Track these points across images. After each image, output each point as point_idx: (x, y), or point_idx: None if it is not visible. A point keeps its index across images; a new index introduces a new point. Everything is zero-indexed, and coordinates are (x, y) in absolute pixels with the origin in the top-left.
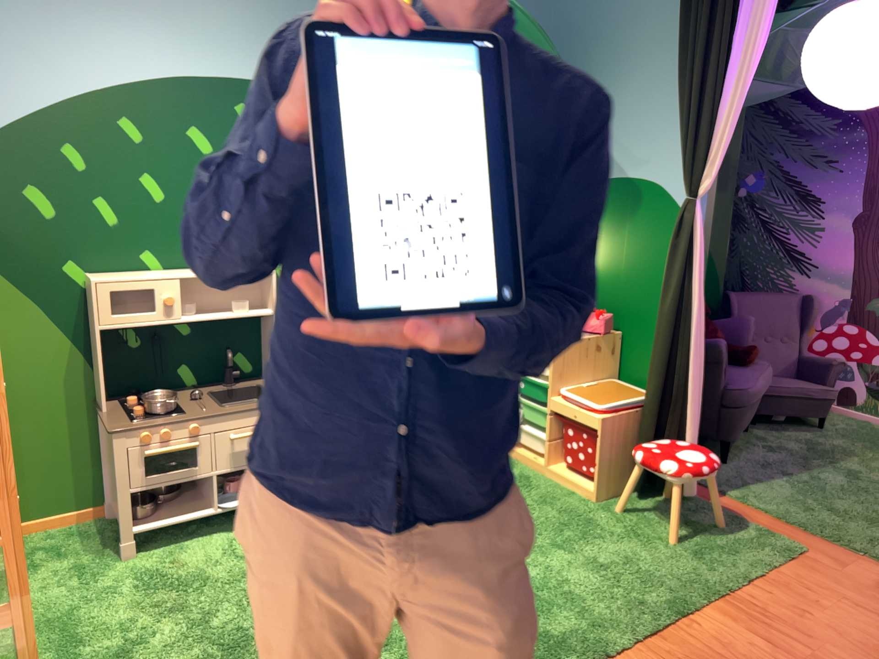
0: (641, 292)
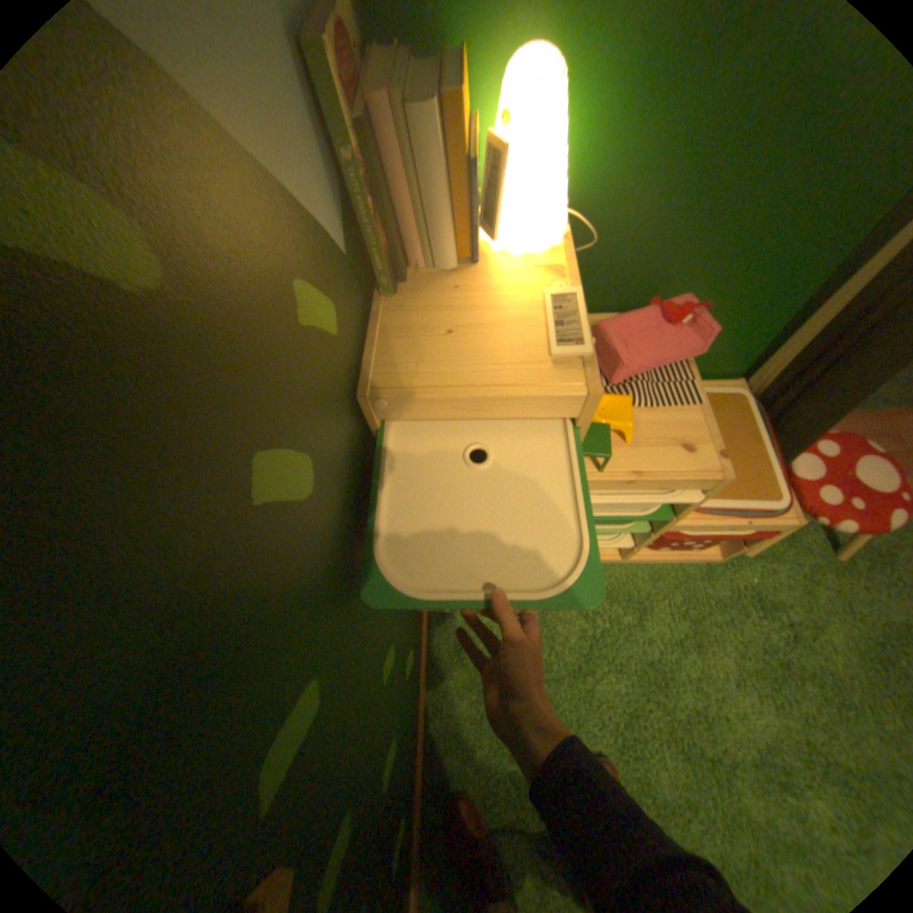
0: (762, 217)
